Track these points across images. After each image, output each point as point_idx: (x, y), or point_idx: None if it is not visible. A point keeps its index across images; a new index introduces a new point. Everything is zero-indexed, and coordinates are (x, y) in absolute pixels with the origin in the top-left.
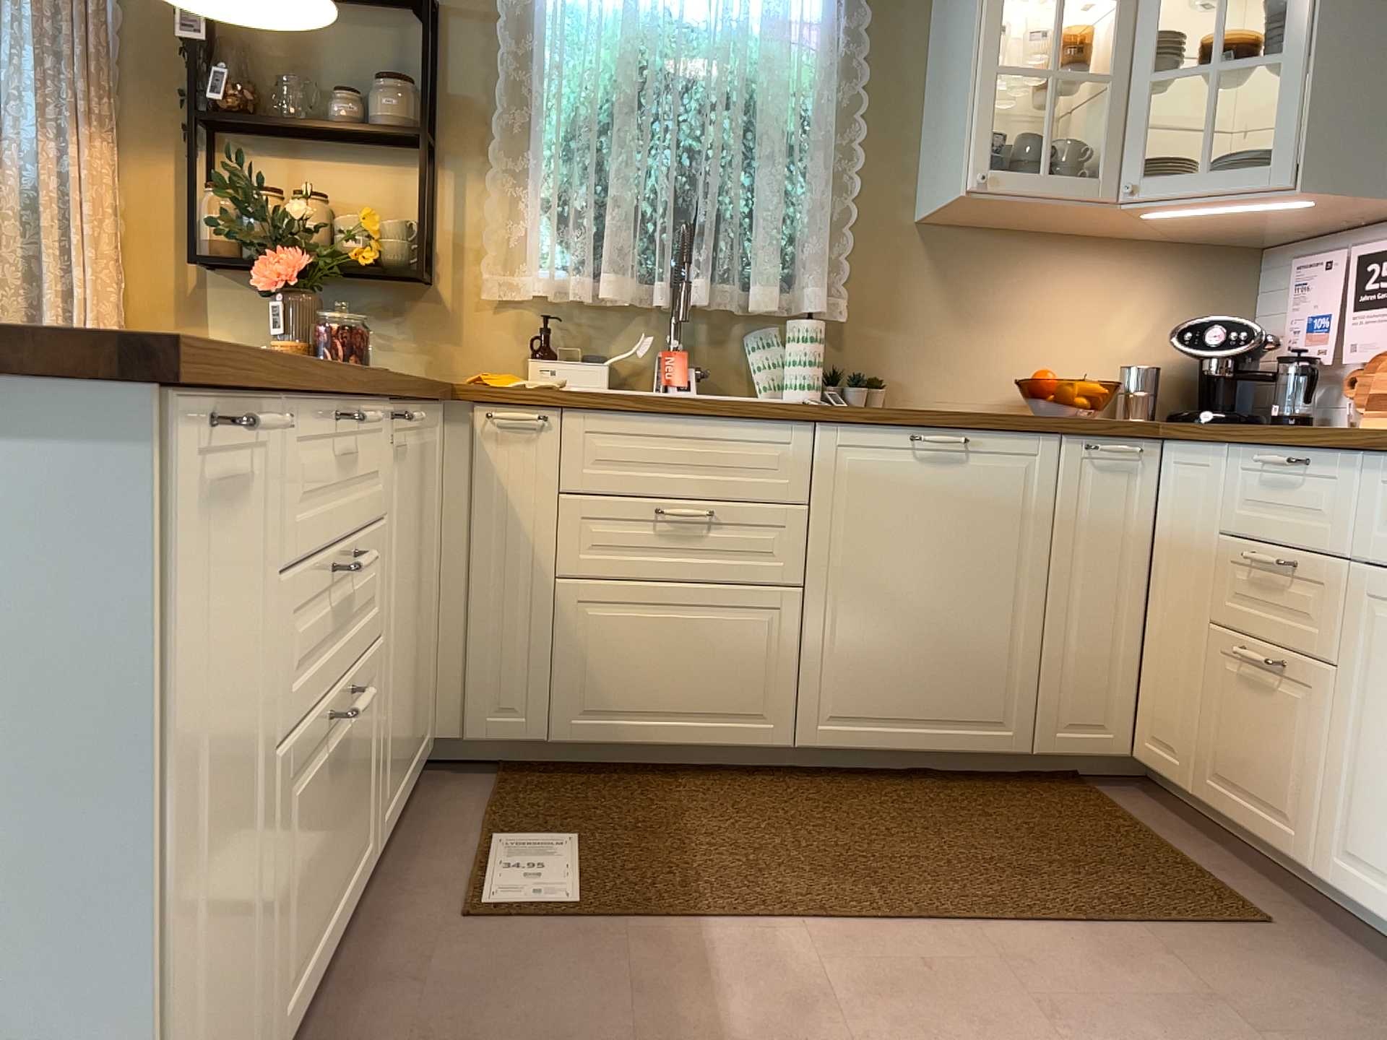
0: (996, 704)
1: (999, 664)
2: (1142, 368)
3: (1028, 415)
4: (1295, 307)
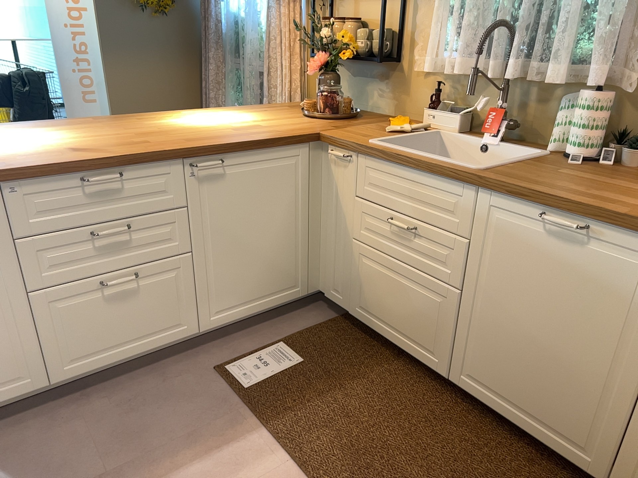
0: (579, 432)
1: (587, 407)
2: None
3: None
4: None
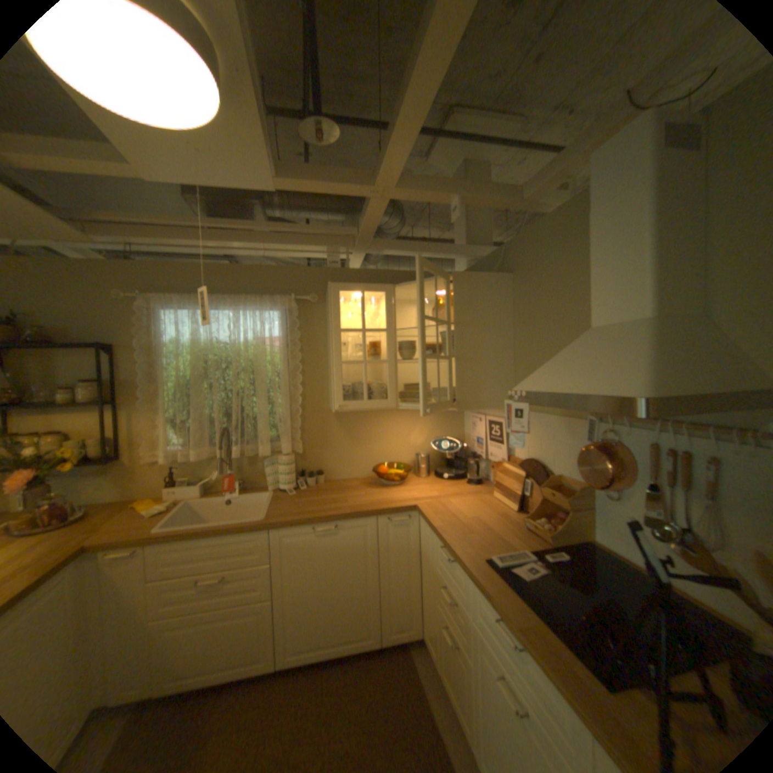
0: (362, 631)
1: (362, 615)
2: (425, 451)
3: (363, 507)
4: (472, 431)
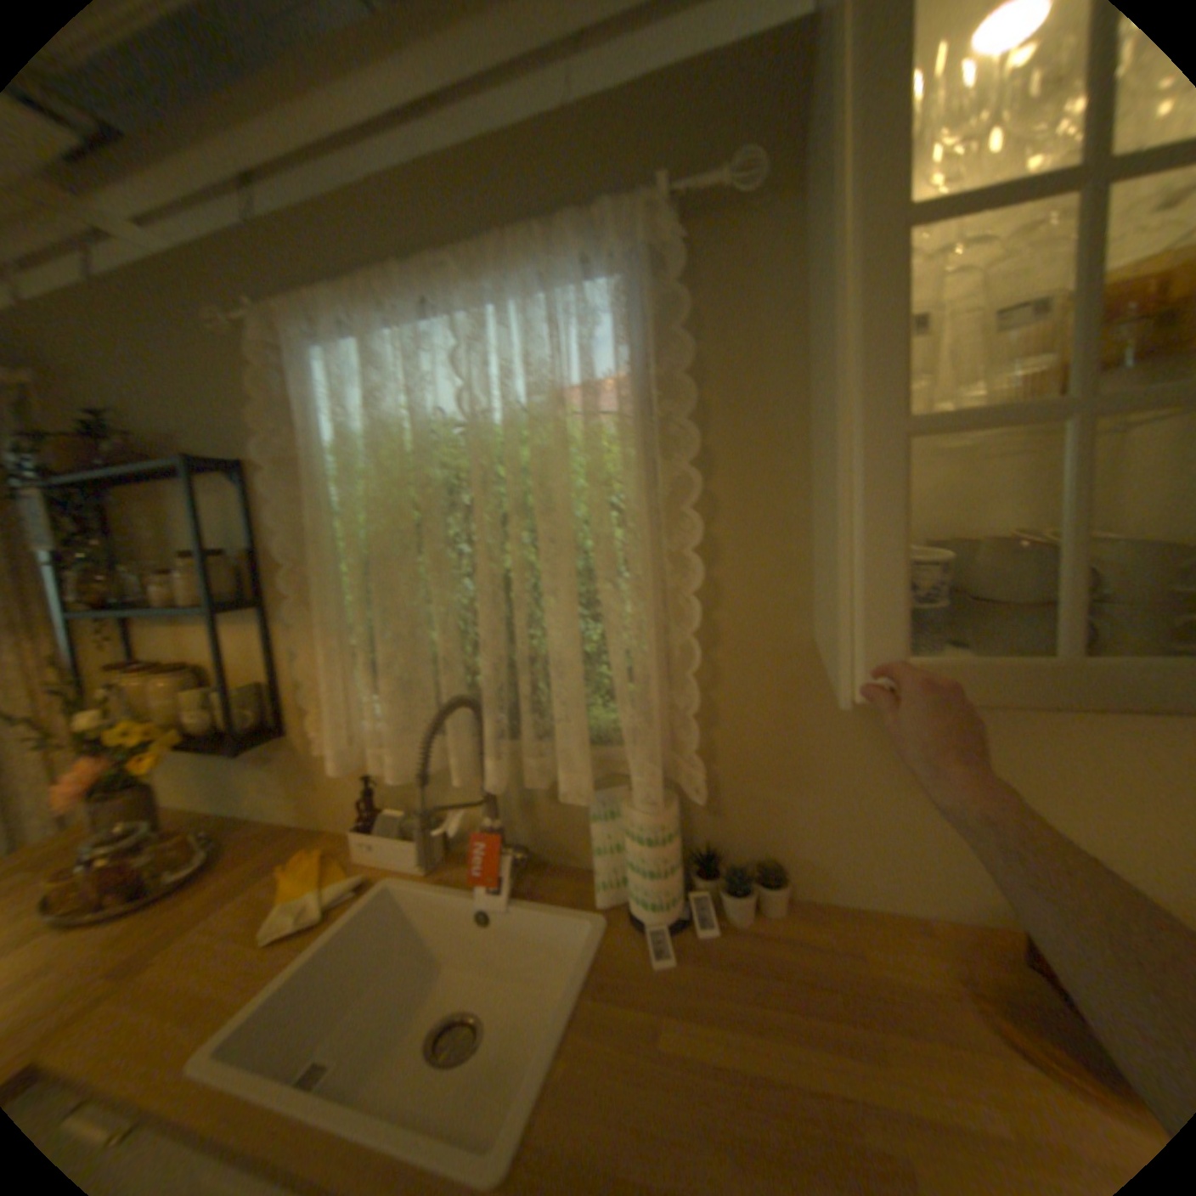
0: None
1: None
2: None
3: None
4: None
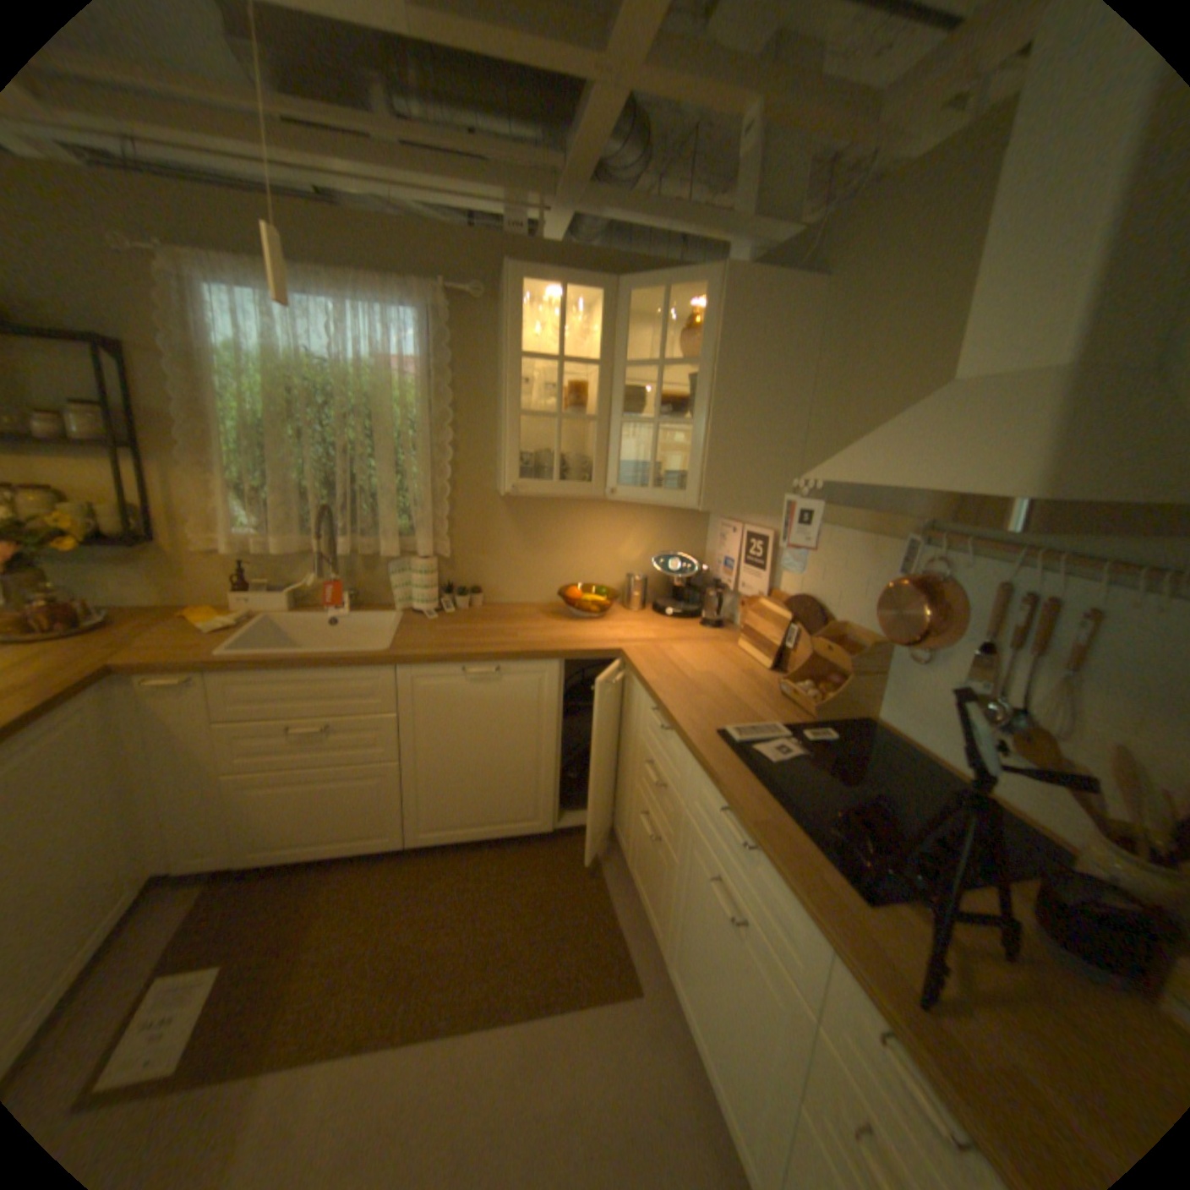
0: (528, 810)
1: (529, 789)
2: (641, 572)
3: (541, 645)
4: (719, 548)
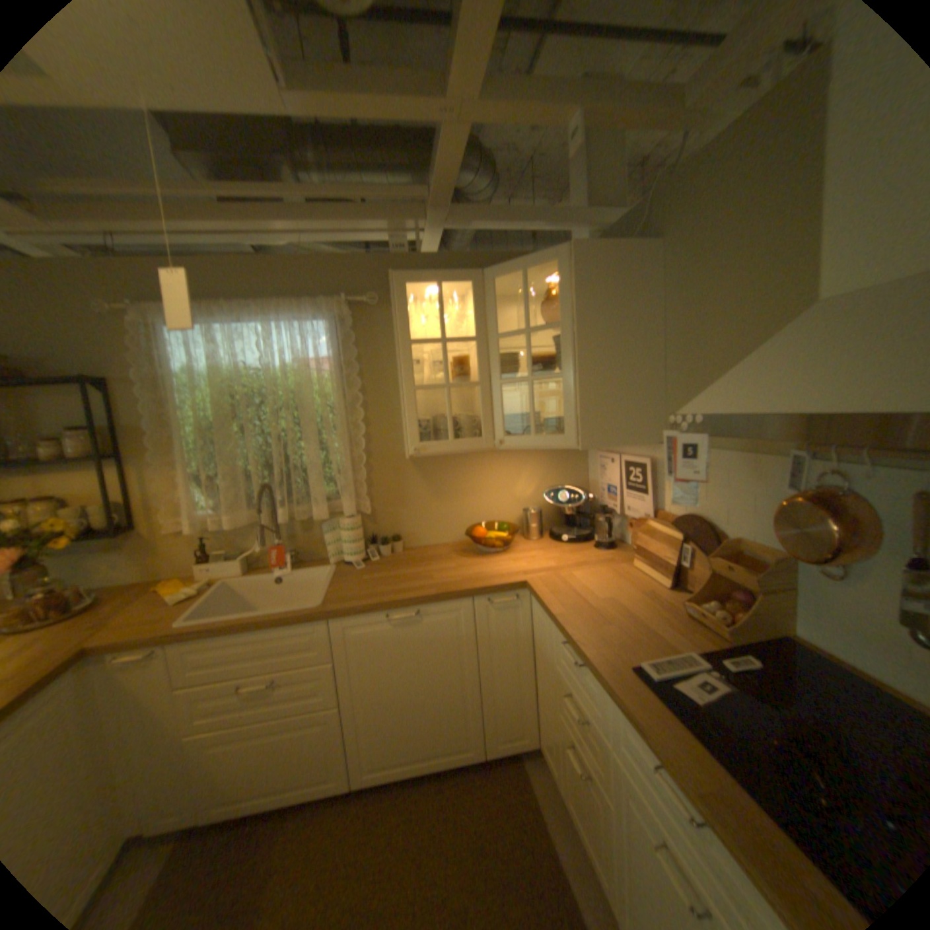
0: (460, 742)
1: (458, 722)
2: (535, 505)
3: (454, 585)
4: (601, 477)
